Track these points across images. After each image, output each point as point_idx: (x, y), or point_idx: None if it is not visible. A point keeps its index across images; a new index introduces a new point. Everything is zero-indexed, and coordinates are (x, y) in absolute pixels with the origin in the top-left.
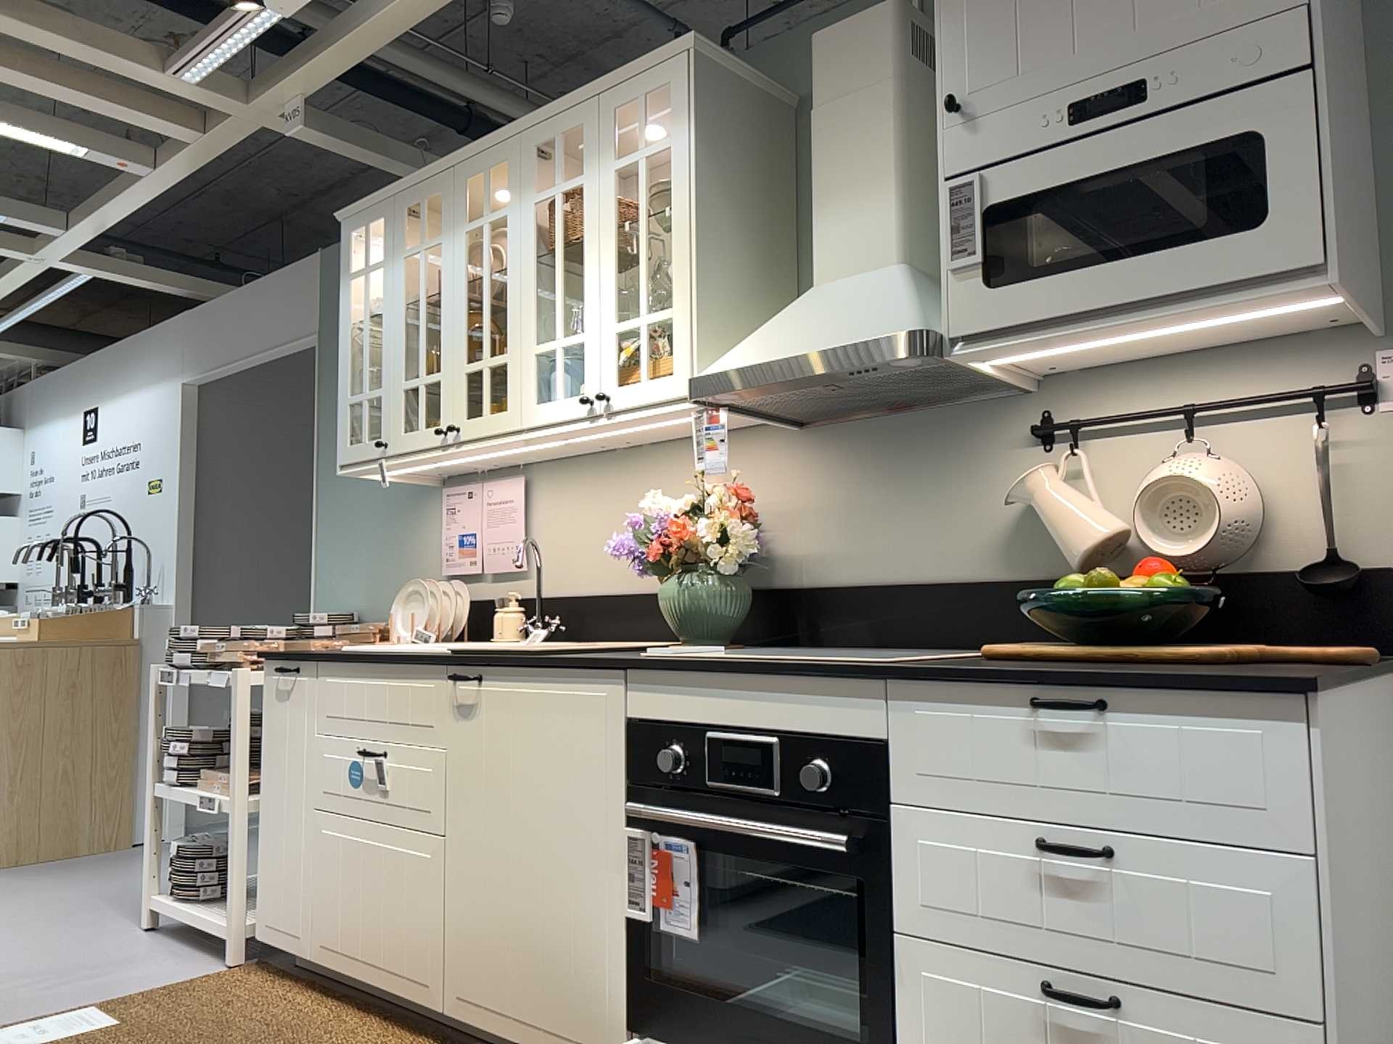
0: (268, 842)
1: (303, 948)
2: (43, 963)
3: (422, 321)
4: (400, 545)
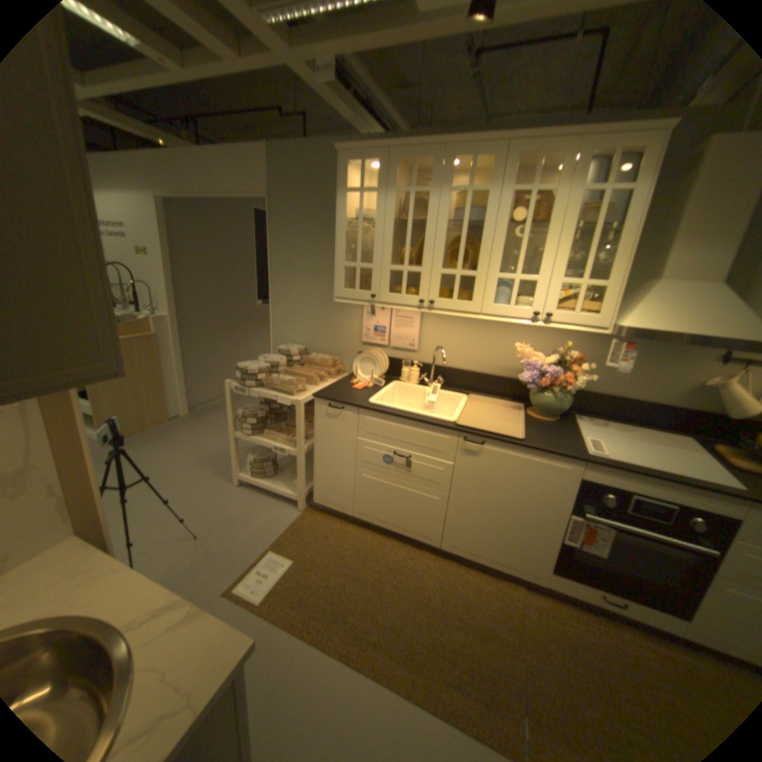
0: (322, 472)
1: (348, 512)
2: (211, 519)
3: (409, 236)
4: (332, 322)
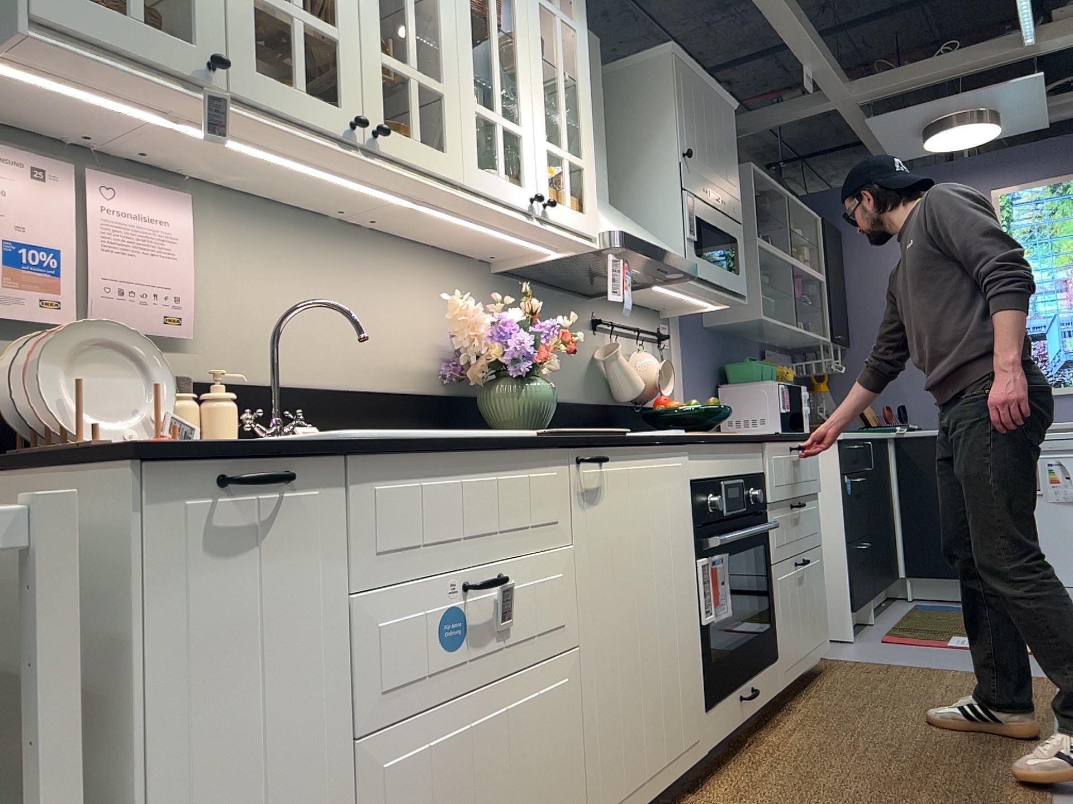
0: None
1: None
2: None
3: None
4: None
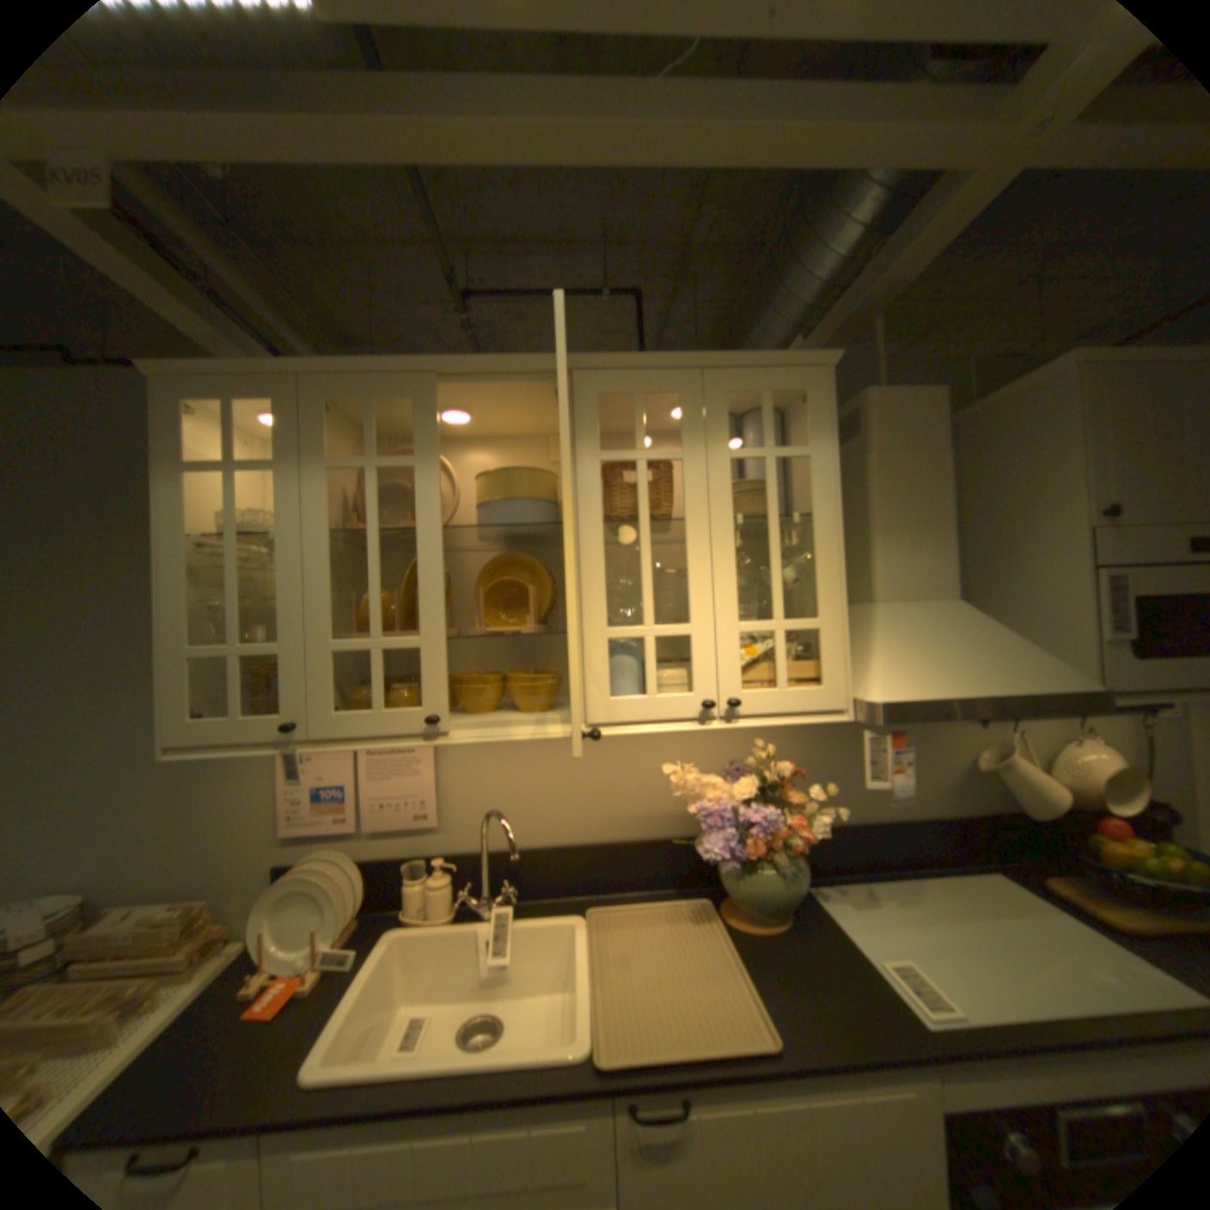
0: None
1: None
2: None
3: (376, 563)
4: (179, 800)
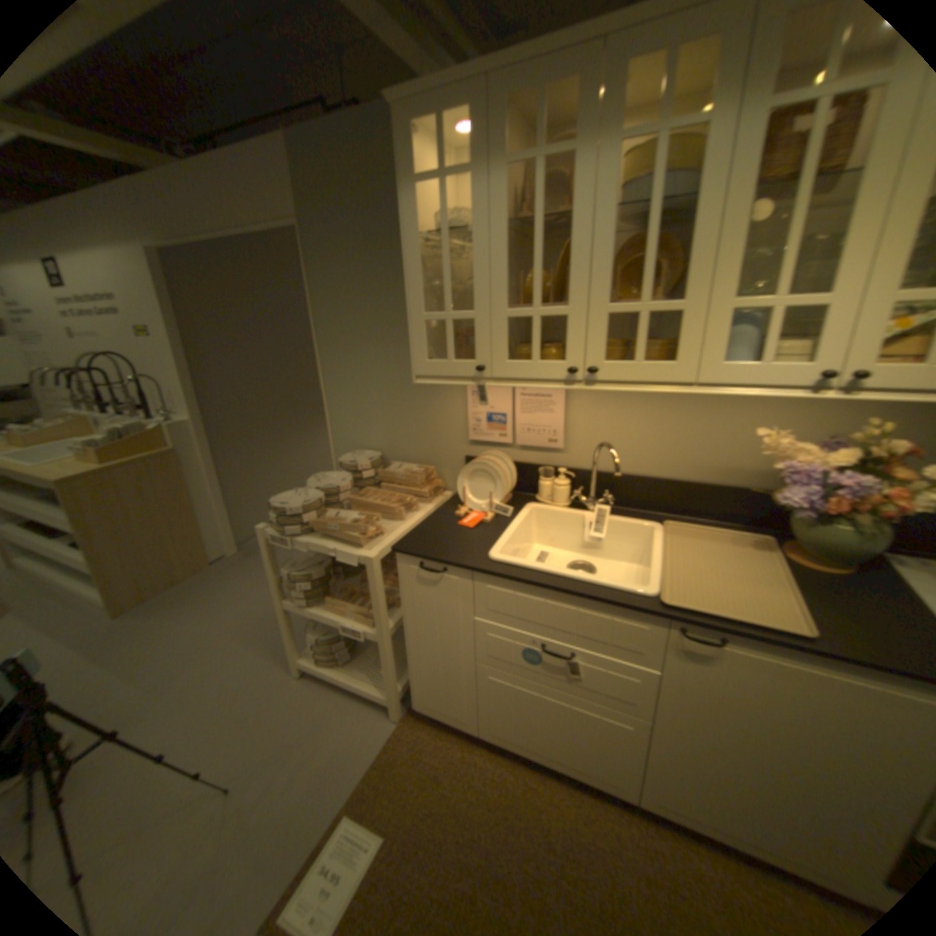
0: (422, 667)
1: (471, 731)
2: (256, 748)
3: (540, 246)
4: (419, 411)
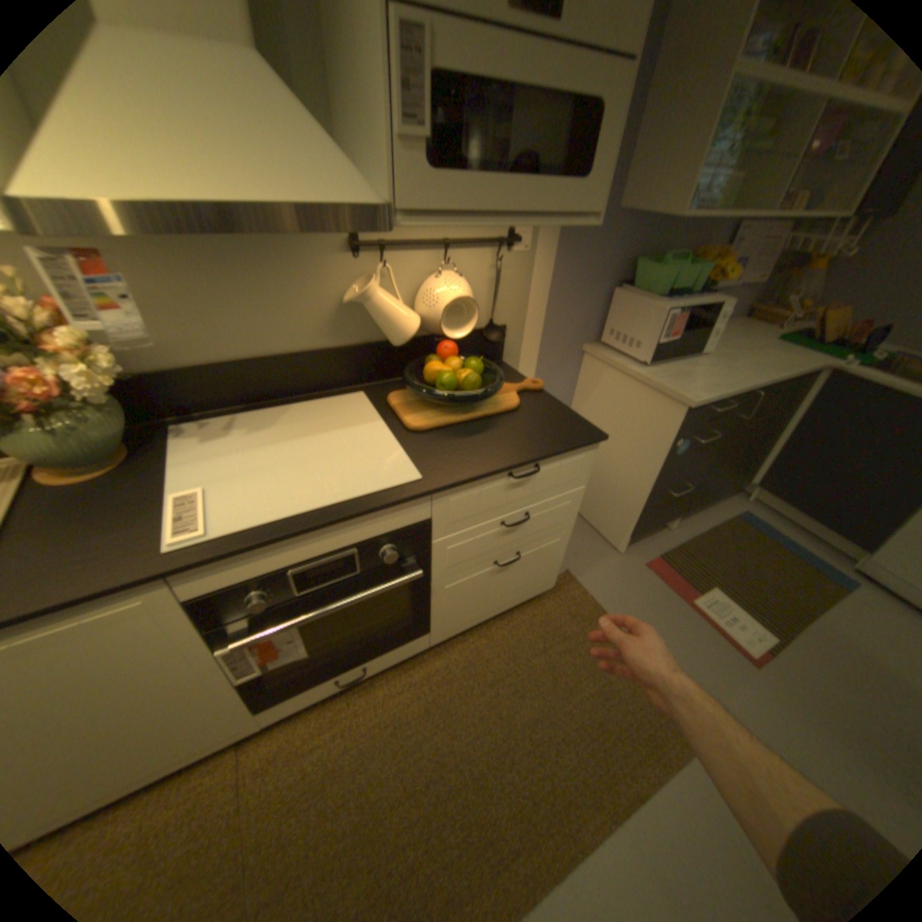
0: None
1: None
2: None
3: None
4: None
